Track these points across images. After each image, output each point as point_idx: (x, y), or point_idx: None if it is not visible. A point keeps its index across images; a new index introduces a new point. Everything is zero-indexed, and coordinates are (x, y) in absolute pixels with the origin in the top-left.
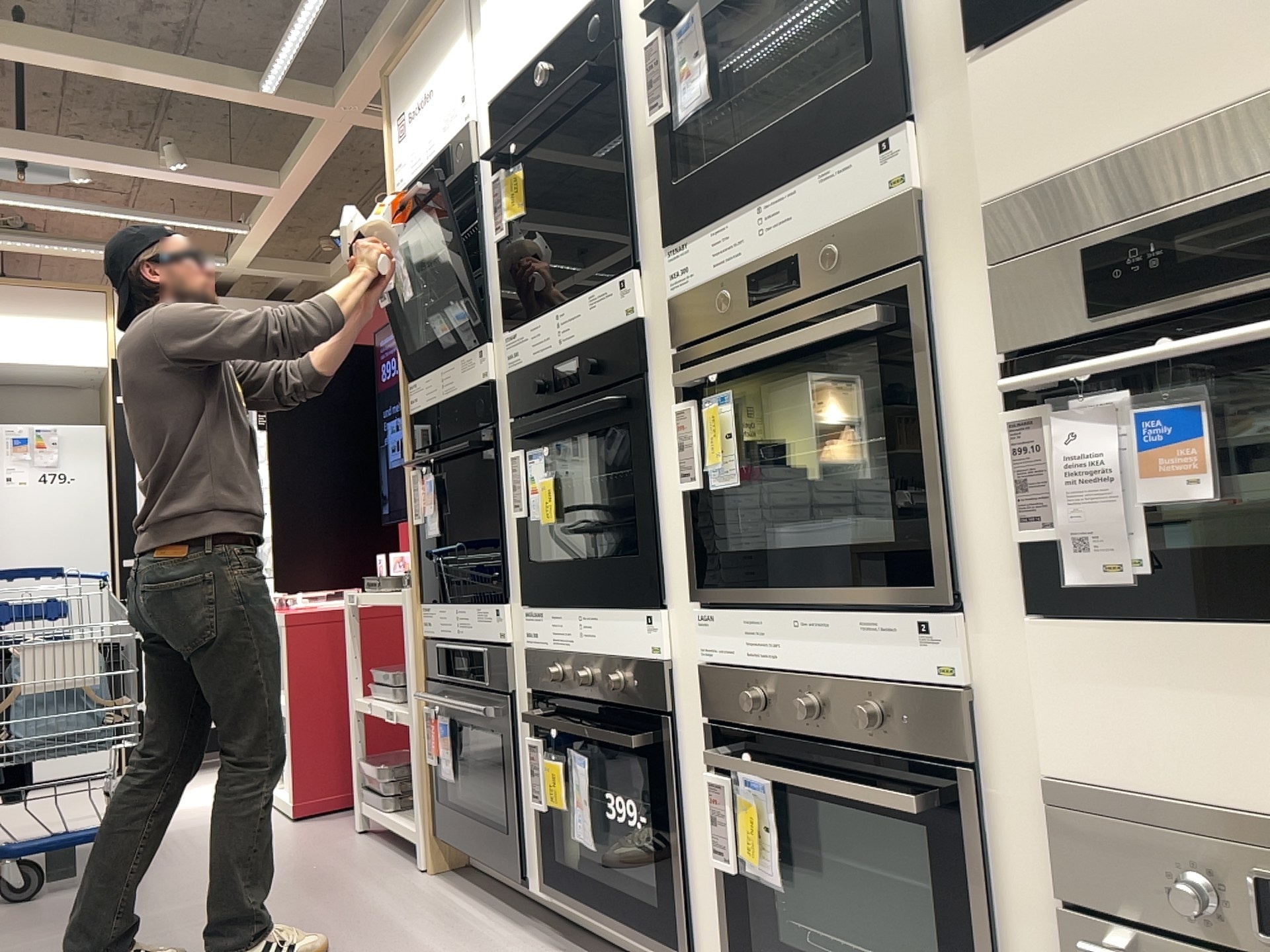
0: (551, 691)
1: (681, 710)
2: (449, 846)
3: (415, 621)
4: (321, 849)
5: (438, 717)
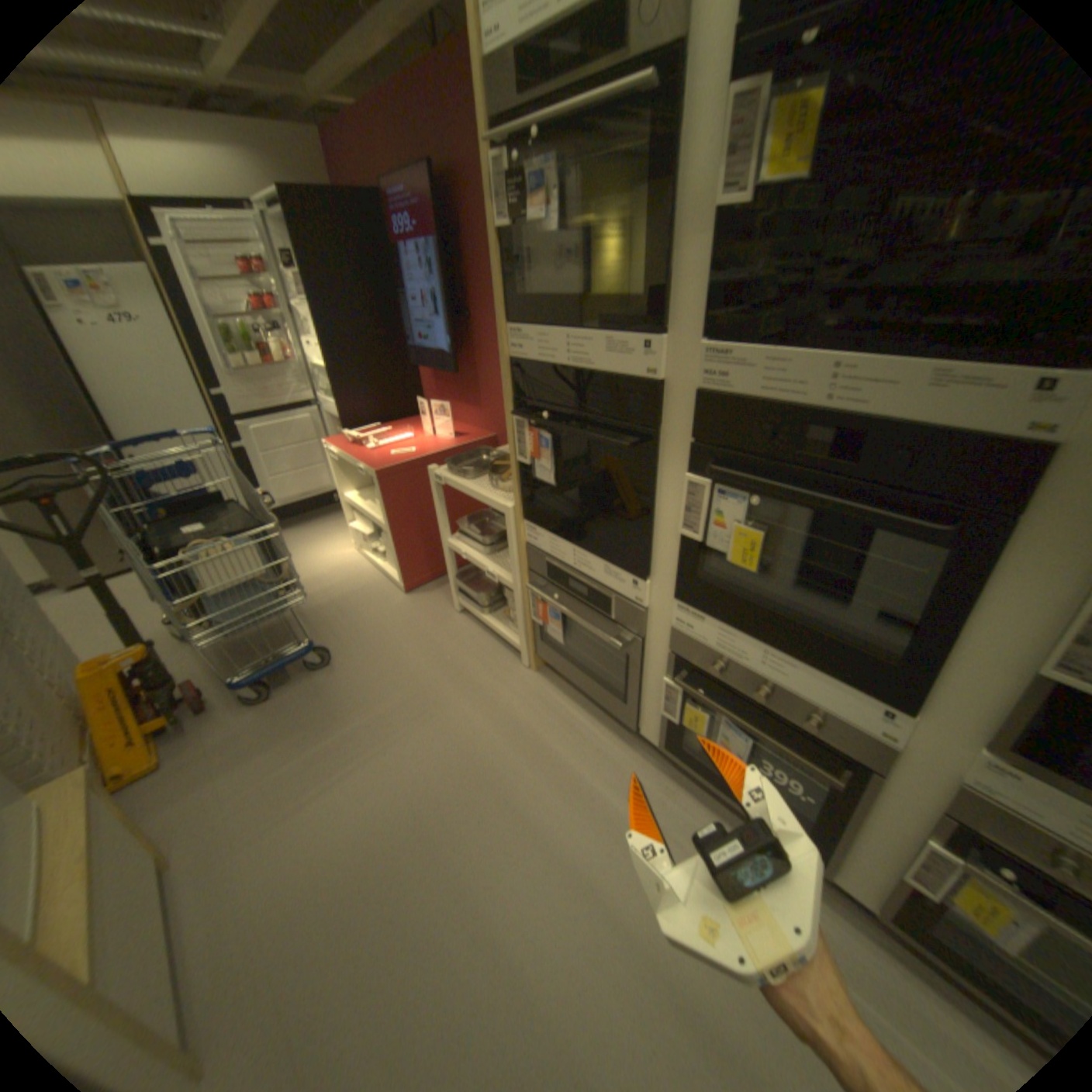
0: (705, 668)
1: (901, 776)
2: (548, 659)
3: (520, 531)
4: (443, 634)
5: (545, 599)
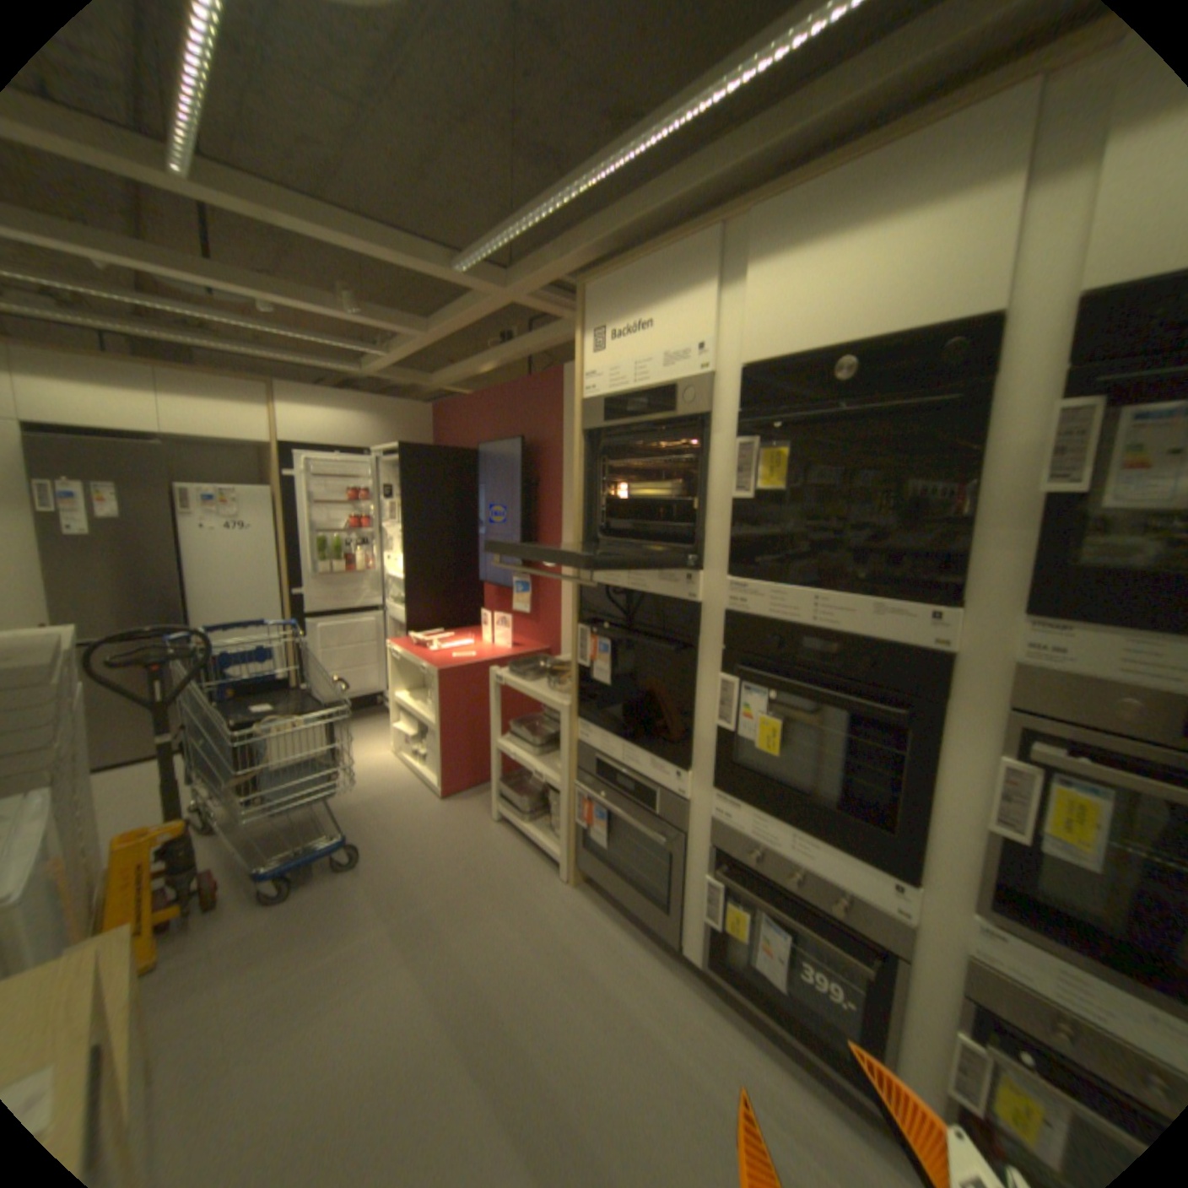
0: (744, 861)
1: (923, 962)
2: (588, 874)
3: (573, 729)
4: (478, 844)
5: (591, 800)
